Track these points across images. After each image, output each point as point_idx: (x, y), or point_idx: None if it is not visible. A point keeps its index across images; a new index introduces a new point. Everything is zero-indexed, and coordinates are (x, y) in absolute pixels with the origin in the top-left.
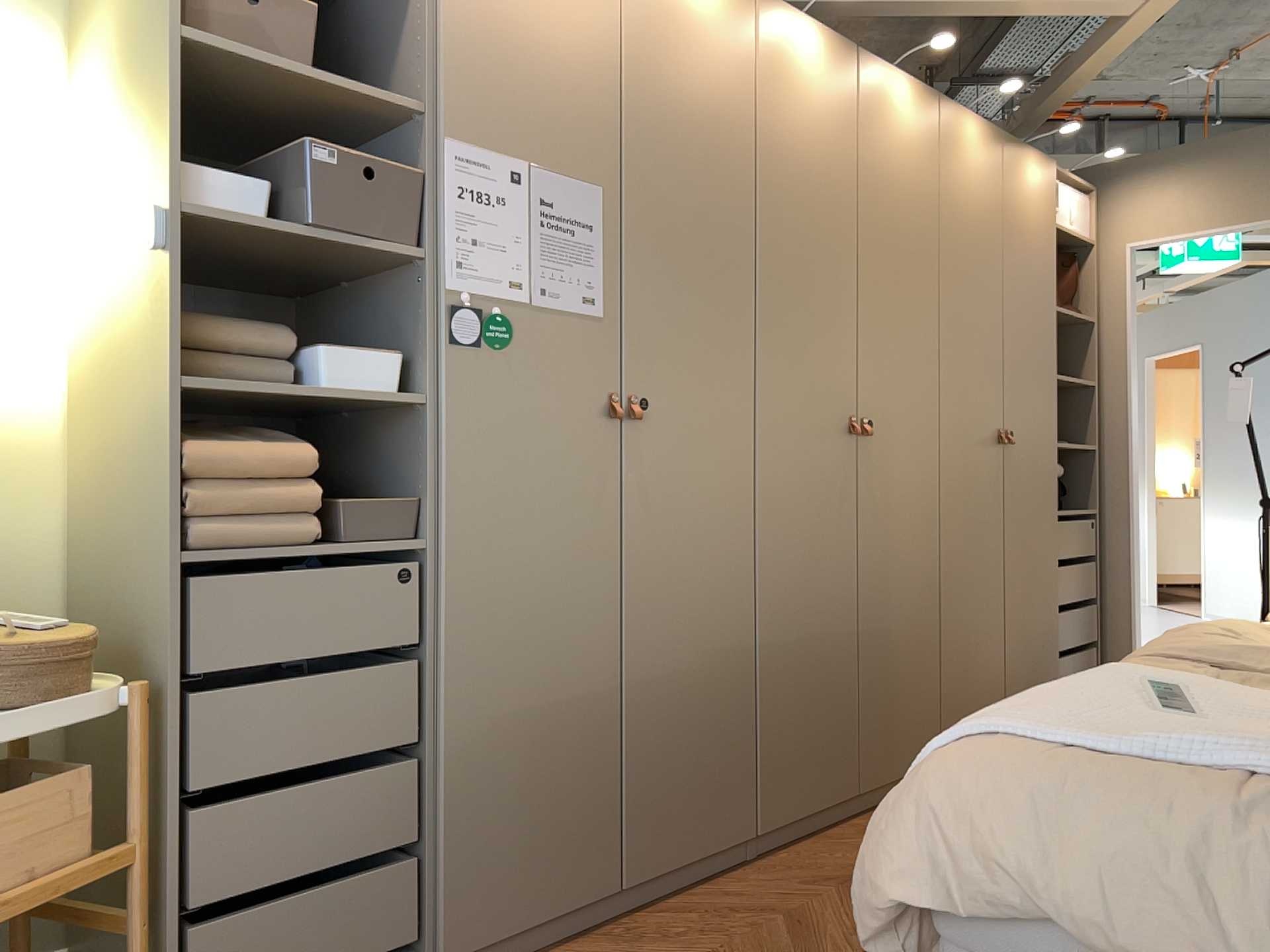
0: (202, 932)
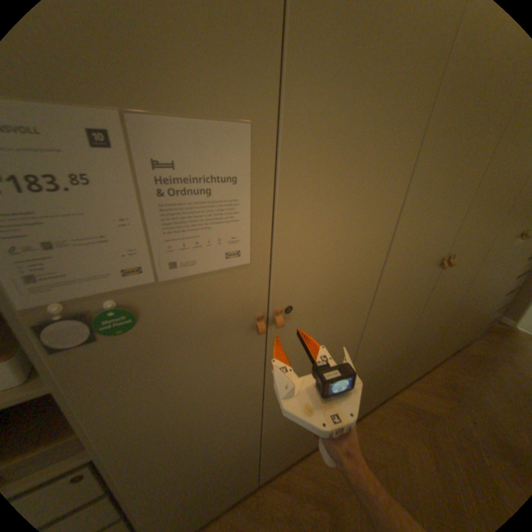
0: None
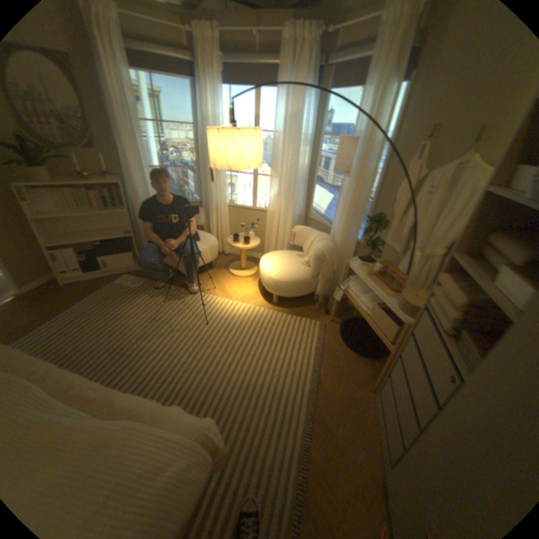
0: (390, 384)
